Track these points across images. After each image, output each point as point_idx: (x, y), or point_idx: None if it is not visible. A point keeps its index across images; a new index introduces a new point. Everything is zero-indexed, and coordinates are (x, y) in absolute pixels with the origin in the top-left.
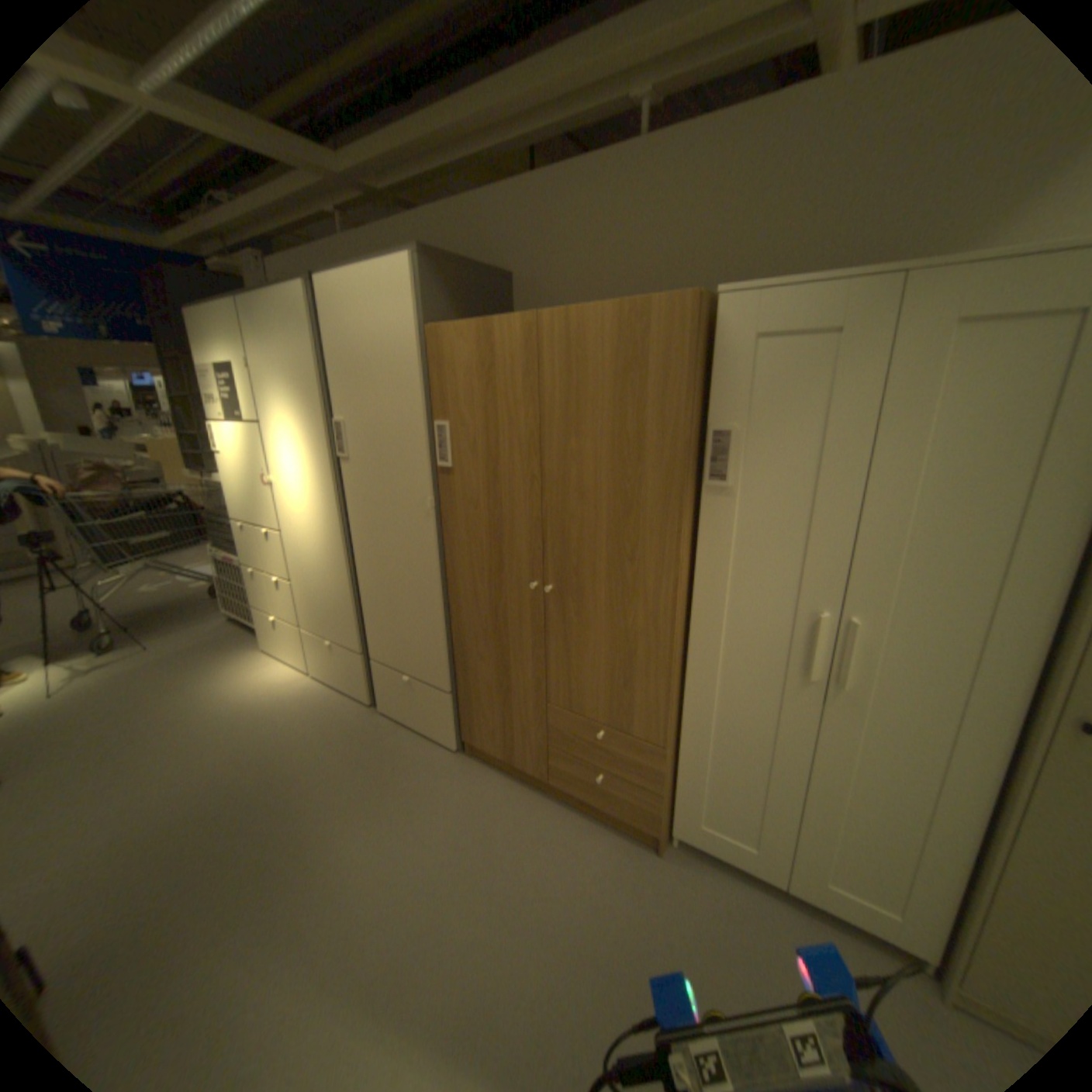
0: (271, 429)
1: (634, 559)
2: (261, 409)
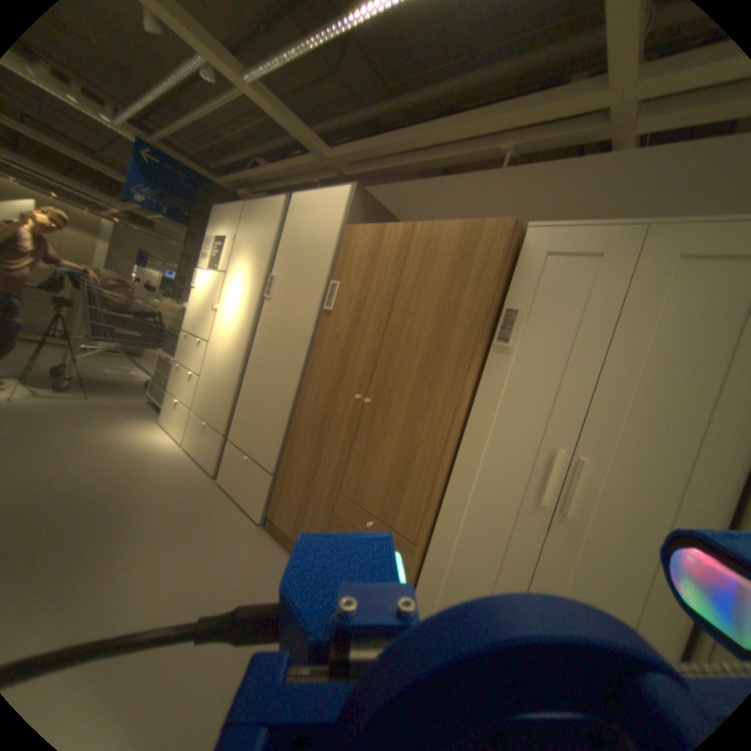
0: (229, 278)
1: (429, 387)
2: (229, 265)
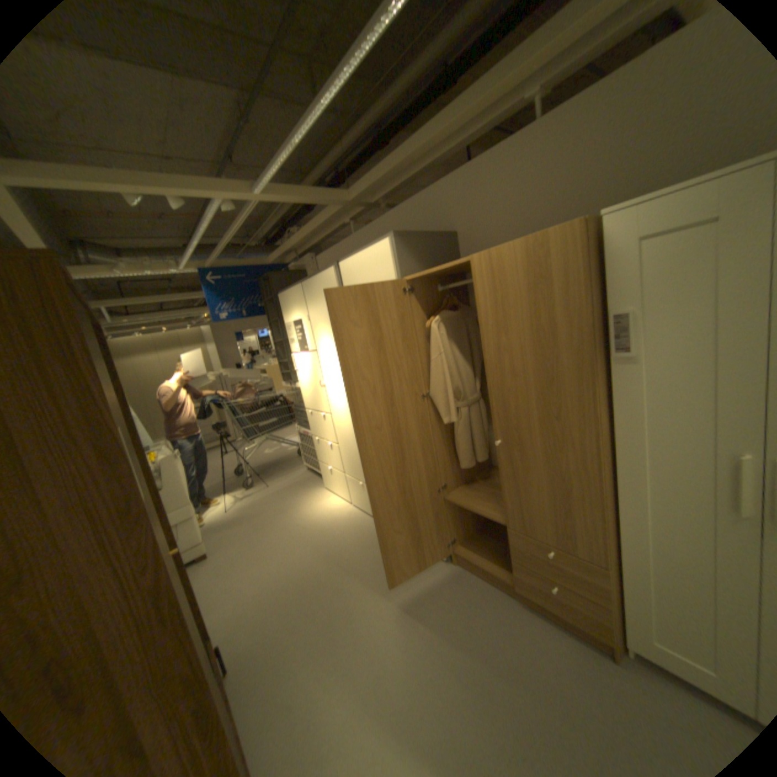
0: (323, 354)
1: (560, 418)
2: (317, 343)
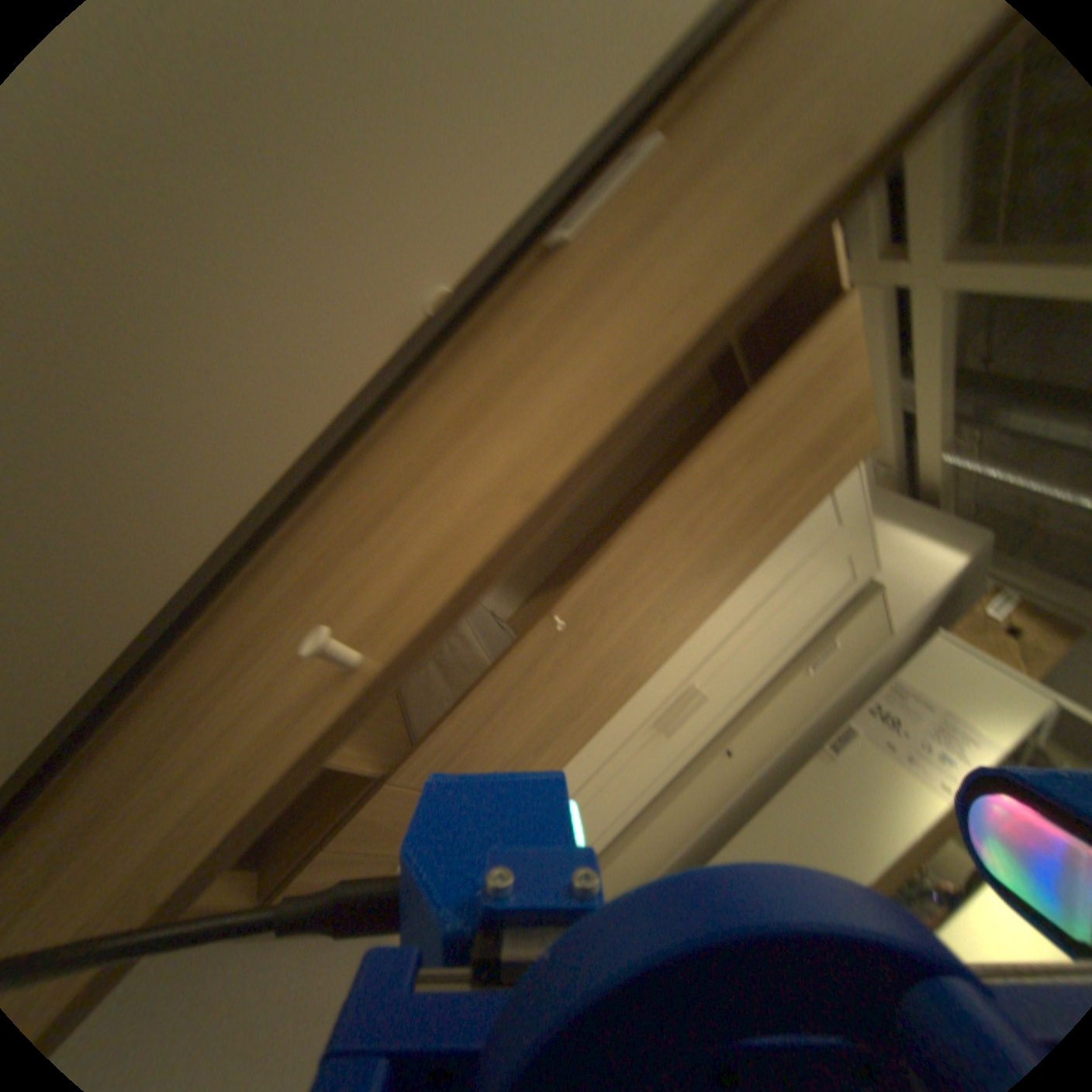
0: None
1: (666, 625)
2: None
